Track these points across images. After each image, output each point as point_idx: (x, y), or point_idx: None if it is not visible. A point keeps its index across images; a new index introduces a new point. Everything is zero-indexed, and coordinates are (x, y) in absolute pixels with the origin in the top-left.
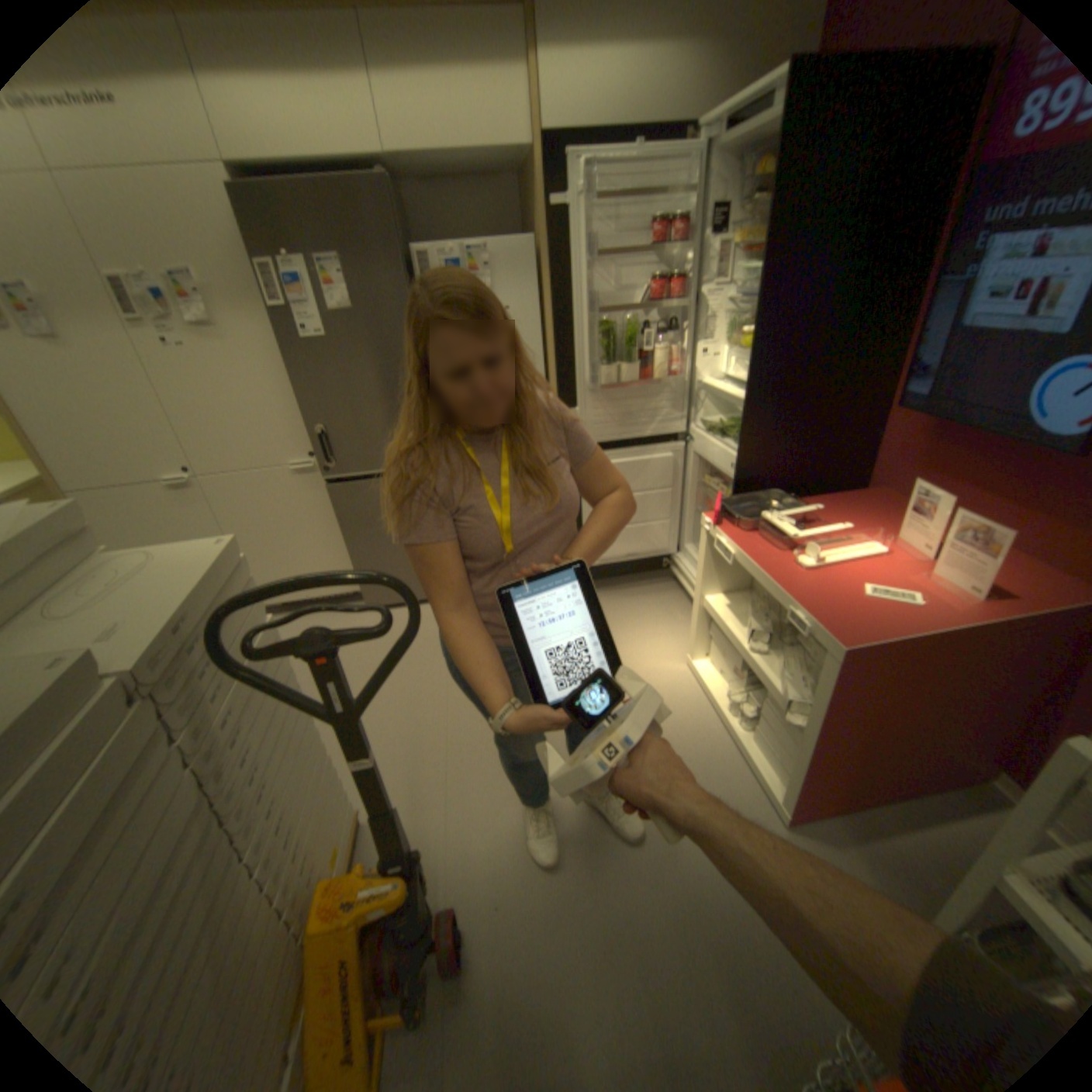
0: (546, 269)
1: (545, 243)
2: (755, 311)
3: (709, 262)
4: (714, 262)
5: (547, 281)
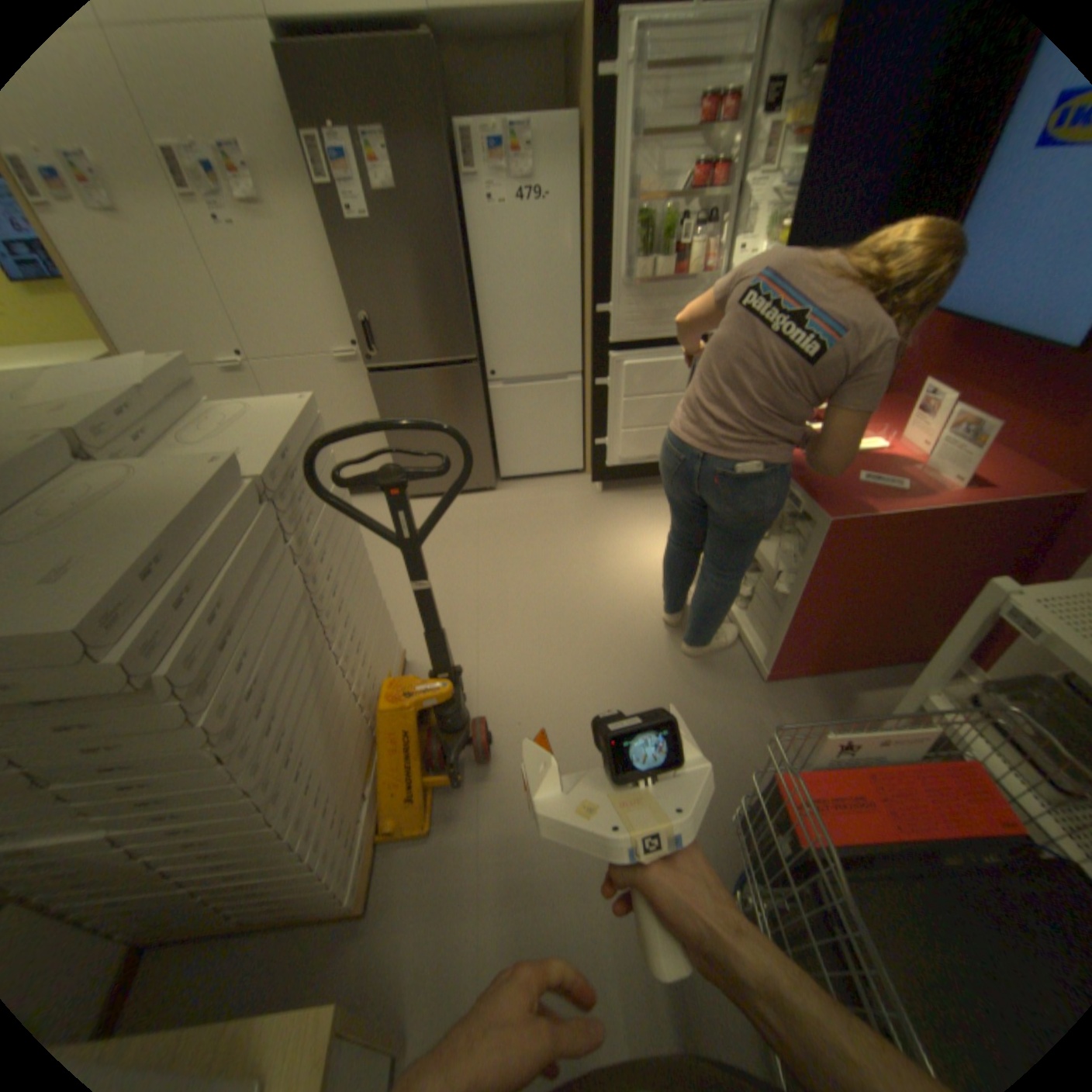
0: (589, 150)
1: (589, 120)
2: (798, 203)
3: (758, 147)
4: (763, 147)
5: (589, 165)
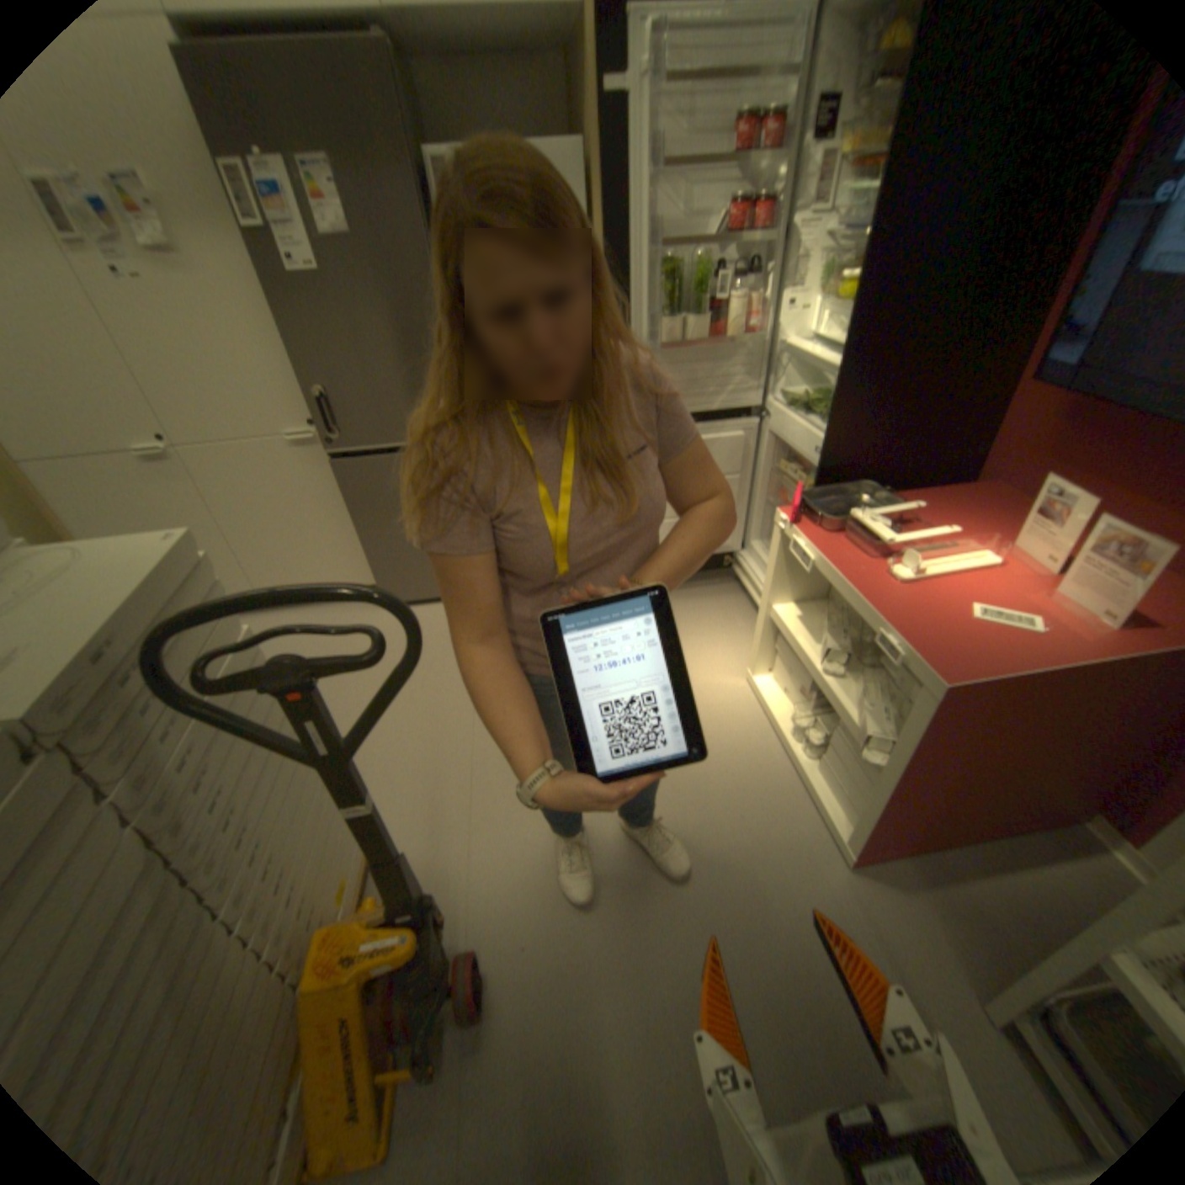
0: (598, 187)
1: (596, 149)
2: (859, 250)
3: (805, 183)
4: (811, 182)
5: (598, 204)
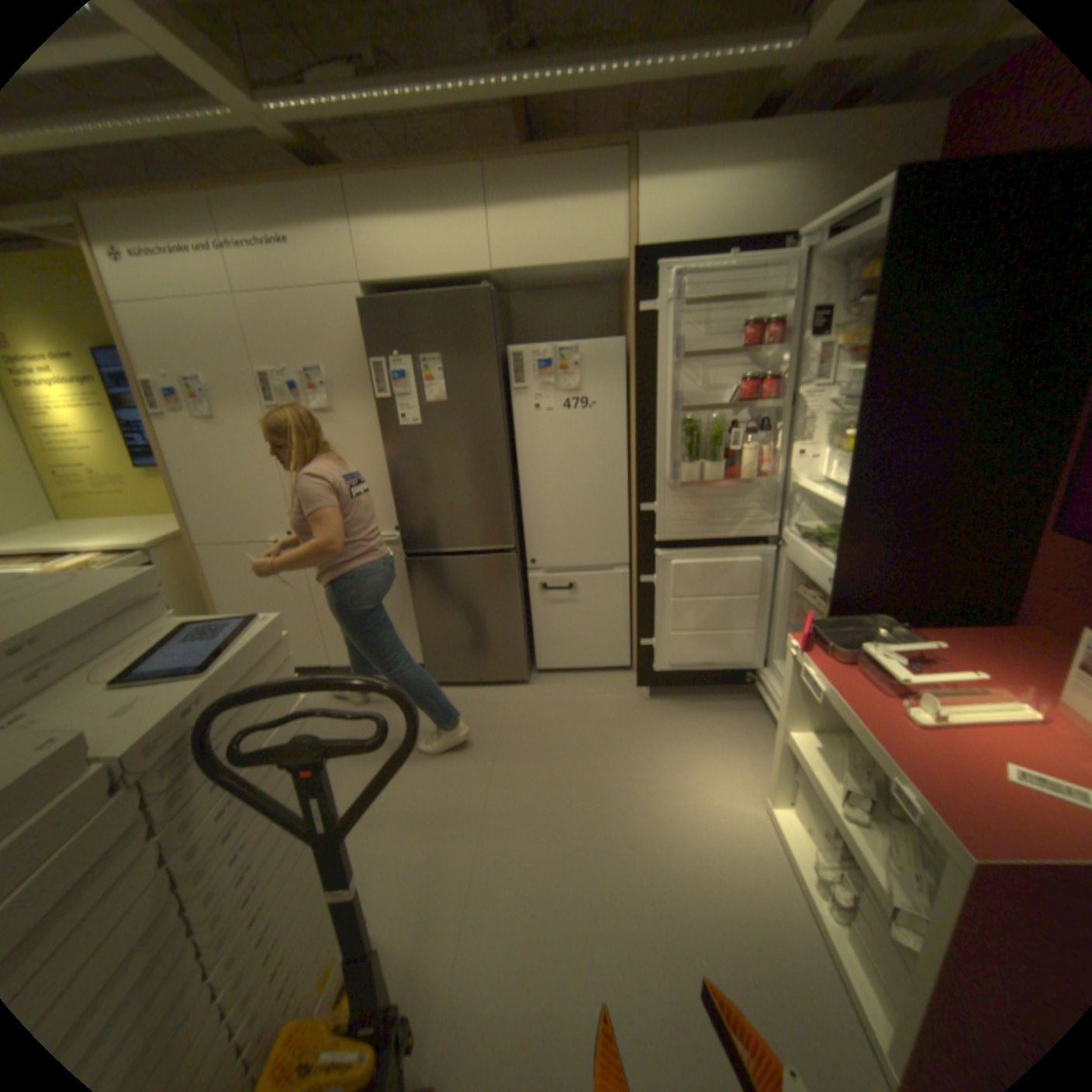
0: (634, 368)
1: (634, 344)
2: (862, 413)
3: (810, 363)
4: (815, 362)
5: (634, 379)
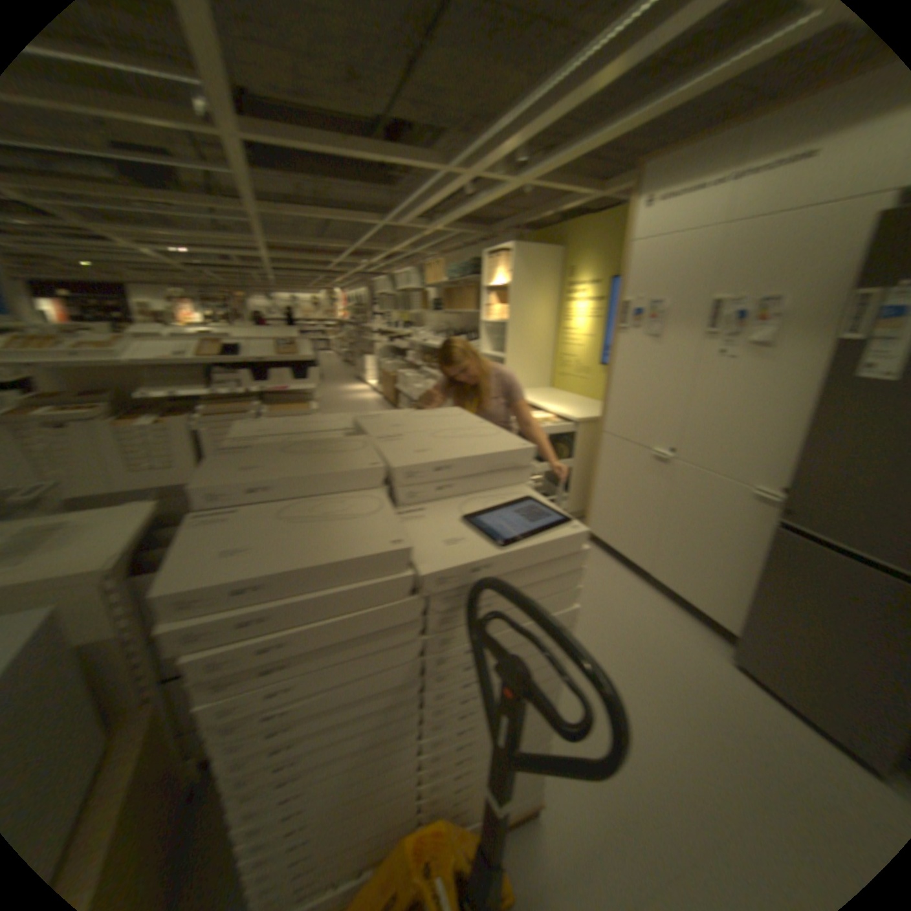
0: None
1: None
2: None
3: None
4: None
5: None
